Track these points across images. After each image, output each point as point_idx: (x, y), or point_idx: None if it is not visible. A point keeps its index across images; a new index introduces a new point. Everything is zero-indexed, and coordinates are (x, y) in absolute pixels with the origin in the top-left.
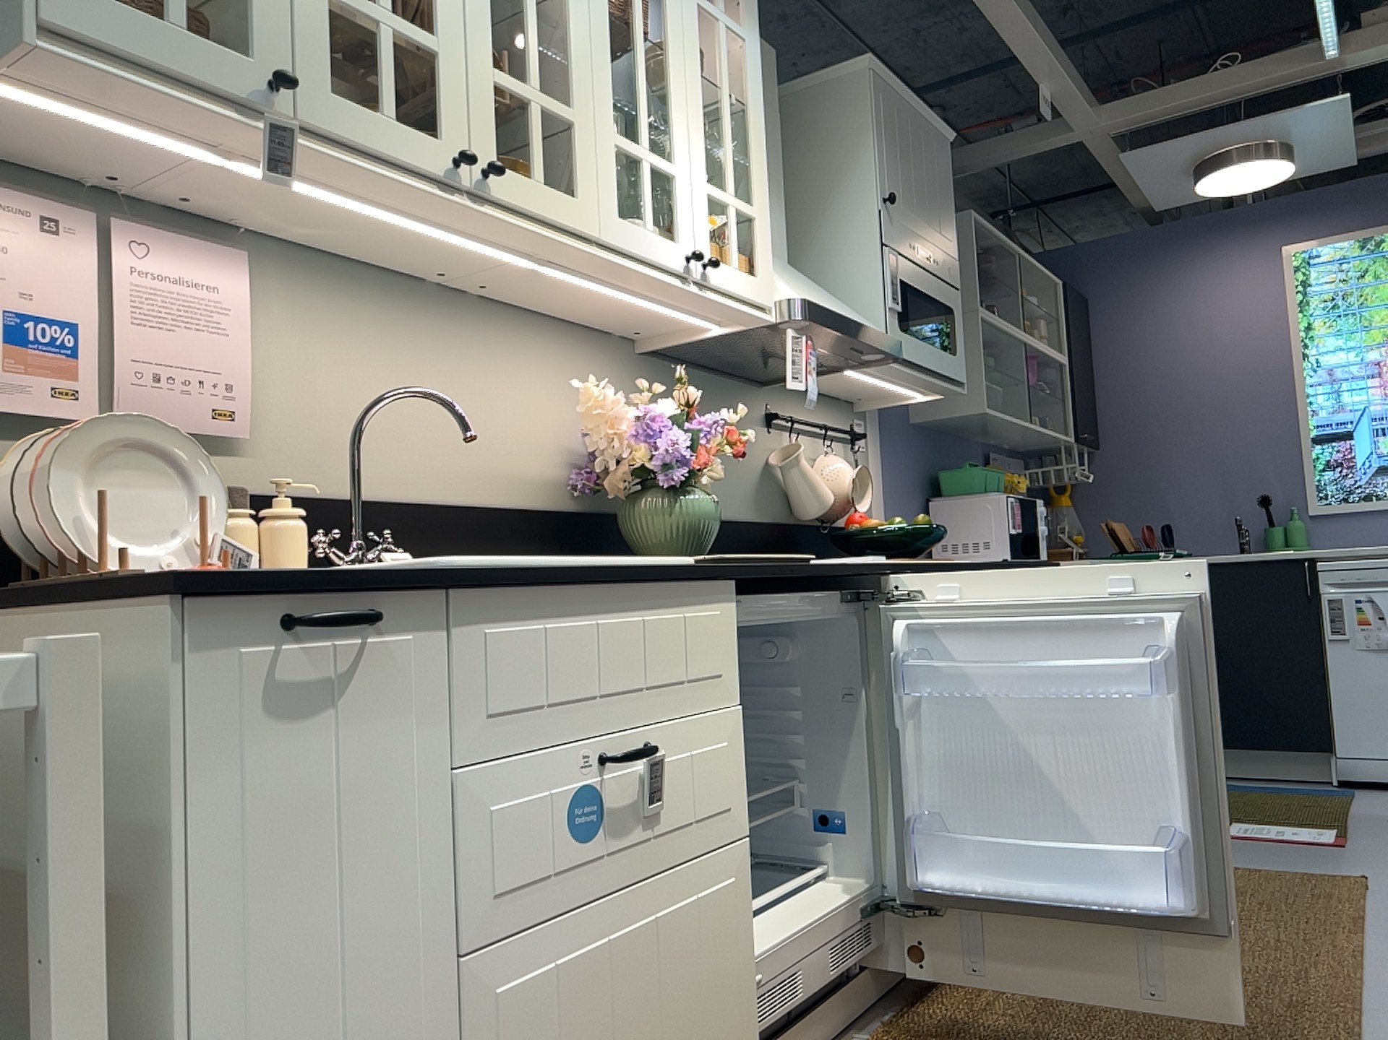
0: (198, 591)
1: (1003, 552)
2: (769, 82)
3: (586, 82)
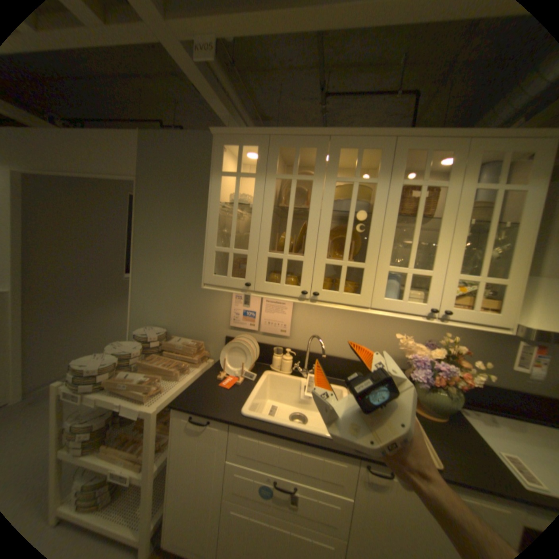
0: (174, 409)
1: None
2: None
3: (375, 250)
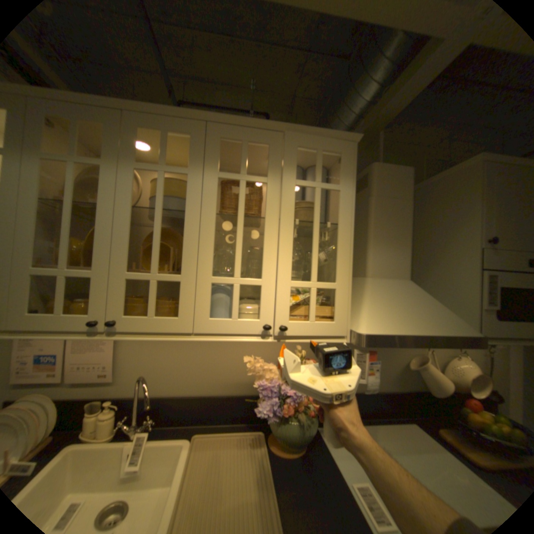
0: None
1: None
2: (404, 185)
3: (192, 257)
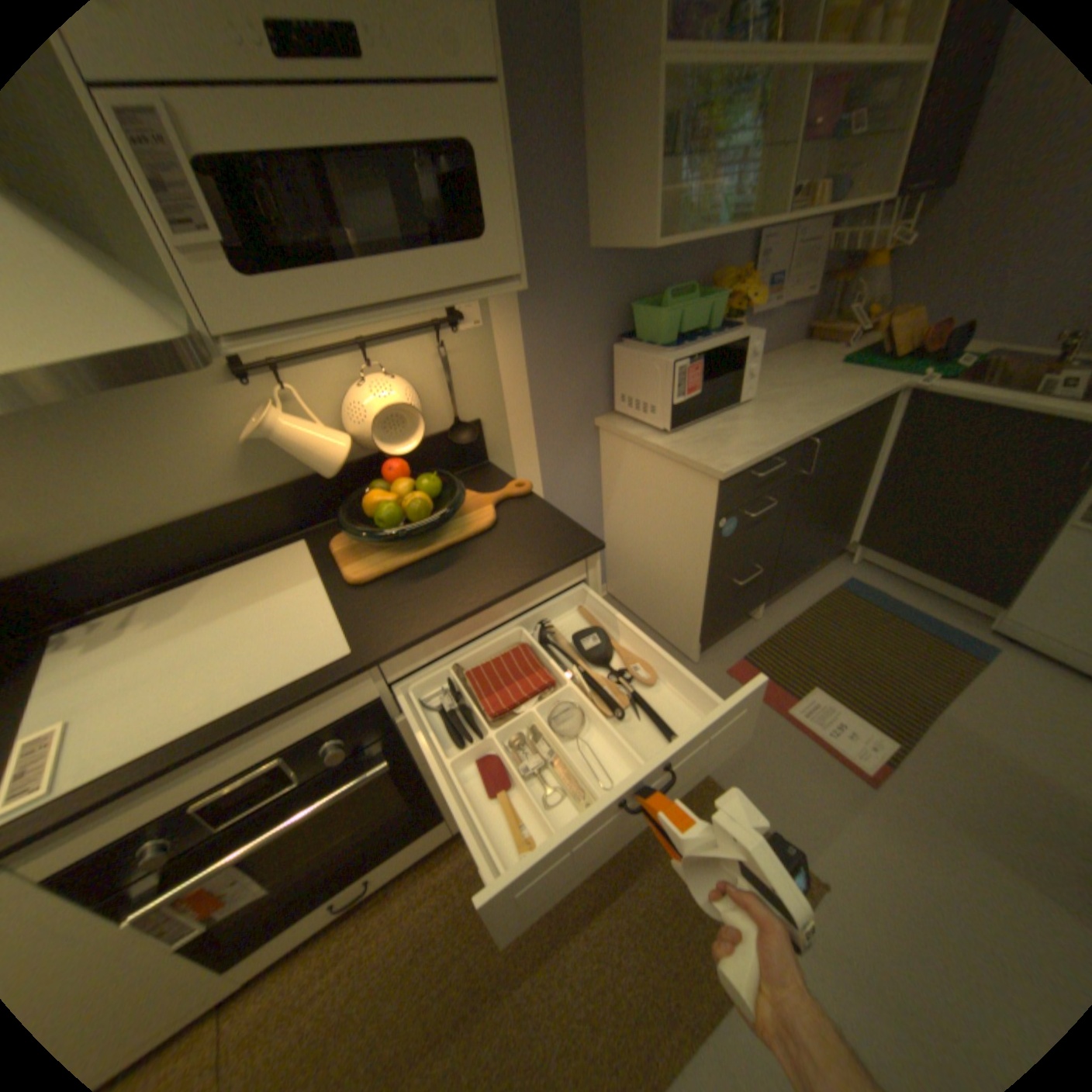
0: None
1: (666, 418)
2: None
3: None
